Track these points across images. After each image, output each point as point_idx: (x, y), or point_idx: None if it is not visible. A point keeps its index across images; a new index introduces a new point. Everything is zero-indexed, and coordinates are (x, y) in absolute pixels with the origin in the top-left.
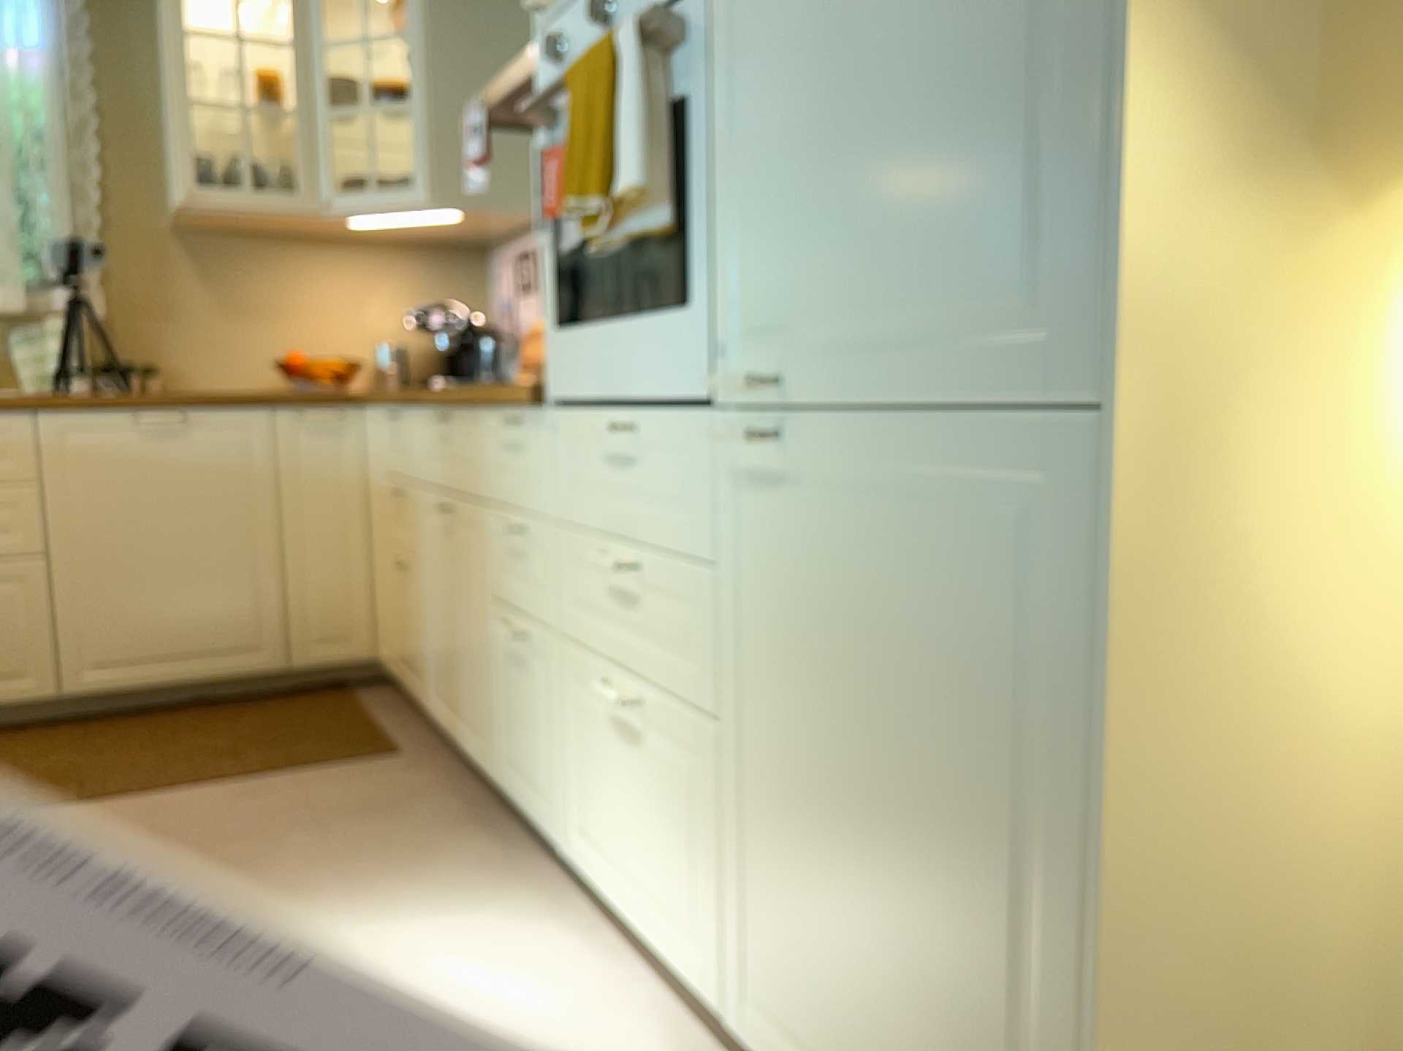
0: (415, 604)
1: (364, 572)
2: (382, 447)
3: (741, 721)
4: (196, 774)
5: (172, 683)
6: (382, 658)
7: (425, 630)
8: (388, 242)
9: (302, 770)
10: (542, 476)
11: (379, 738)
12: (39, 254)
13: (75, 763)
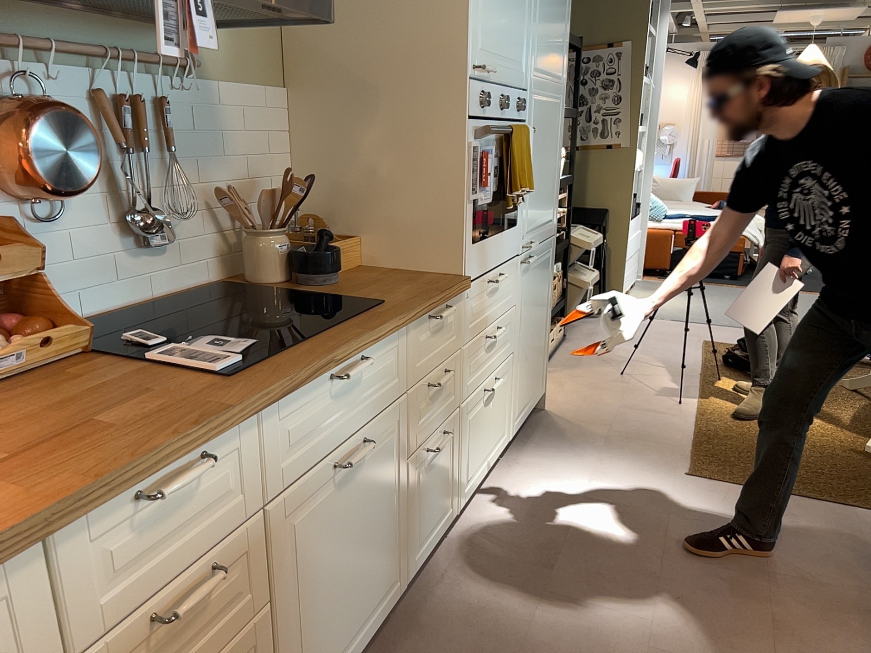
0: None
1: None
2: (70, 606)
3: (518, 342)
4: None
5: None
6: None
7: None
8: None
9: None
10: (457, 328)
11: None
12: None
13: None
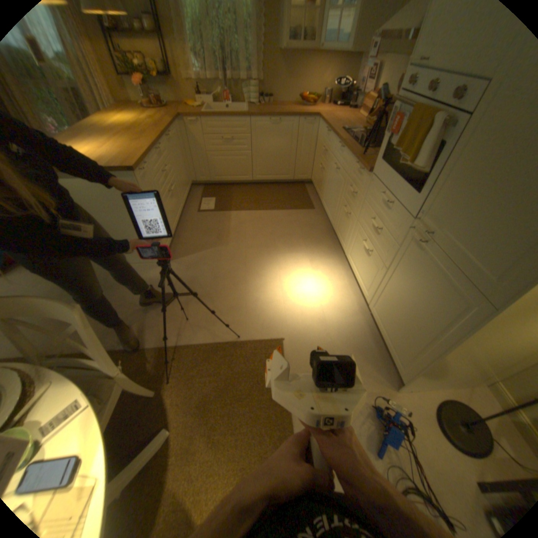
0: (323, 179)
1: (312, 160)
2: (323, 134)
3: (389, 271)
4: (277, 206)
5: (272, 180)
6: (312, 181)
7: (324, 187)
8: (334, 51)
9: (295, 209)
10: (364, 186)
11: (310, 203)
12: (249, 59)
13: (256, 197)
